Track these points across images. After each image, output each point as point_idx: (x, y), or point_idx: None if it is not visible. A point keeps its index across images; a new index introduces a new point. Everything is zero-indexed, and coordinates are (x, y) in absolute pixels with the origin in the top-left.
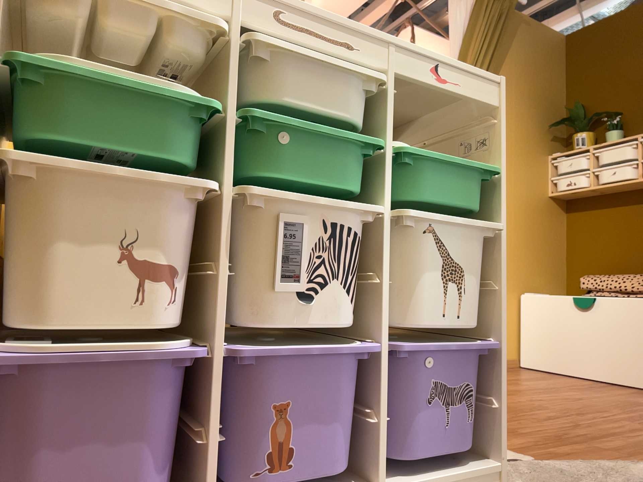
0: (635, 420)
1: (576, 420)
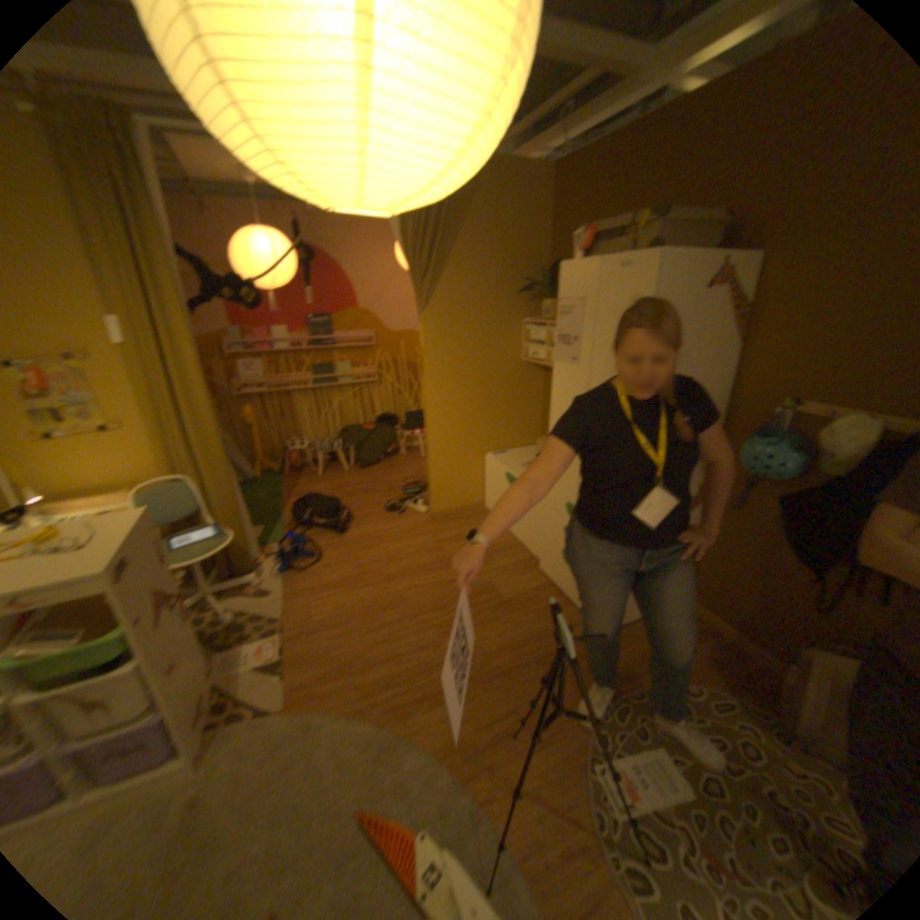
0: (440, 636)
1: (391, 639)
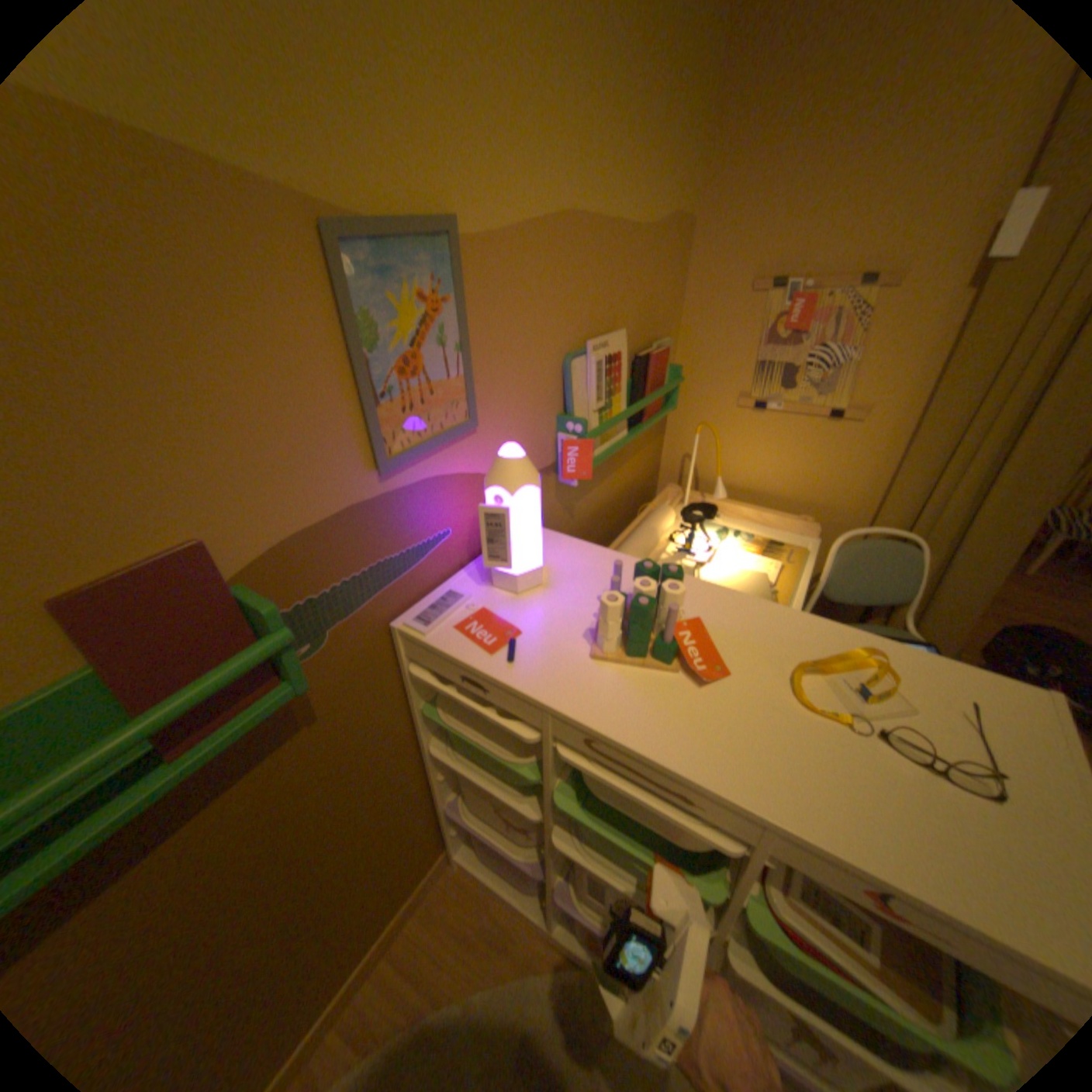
0: None
1: None
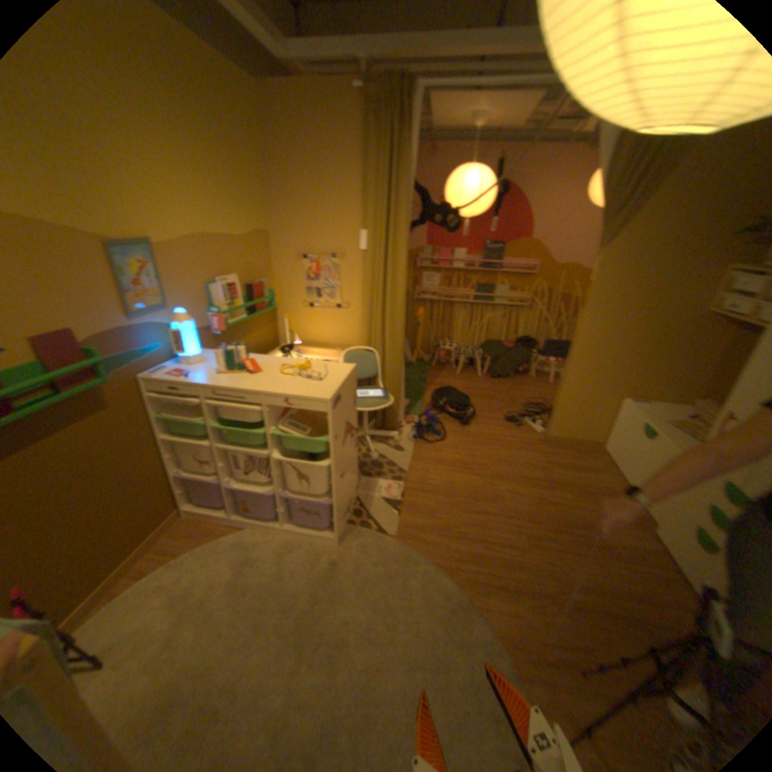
0: (530, 544)
1: (487, 525)
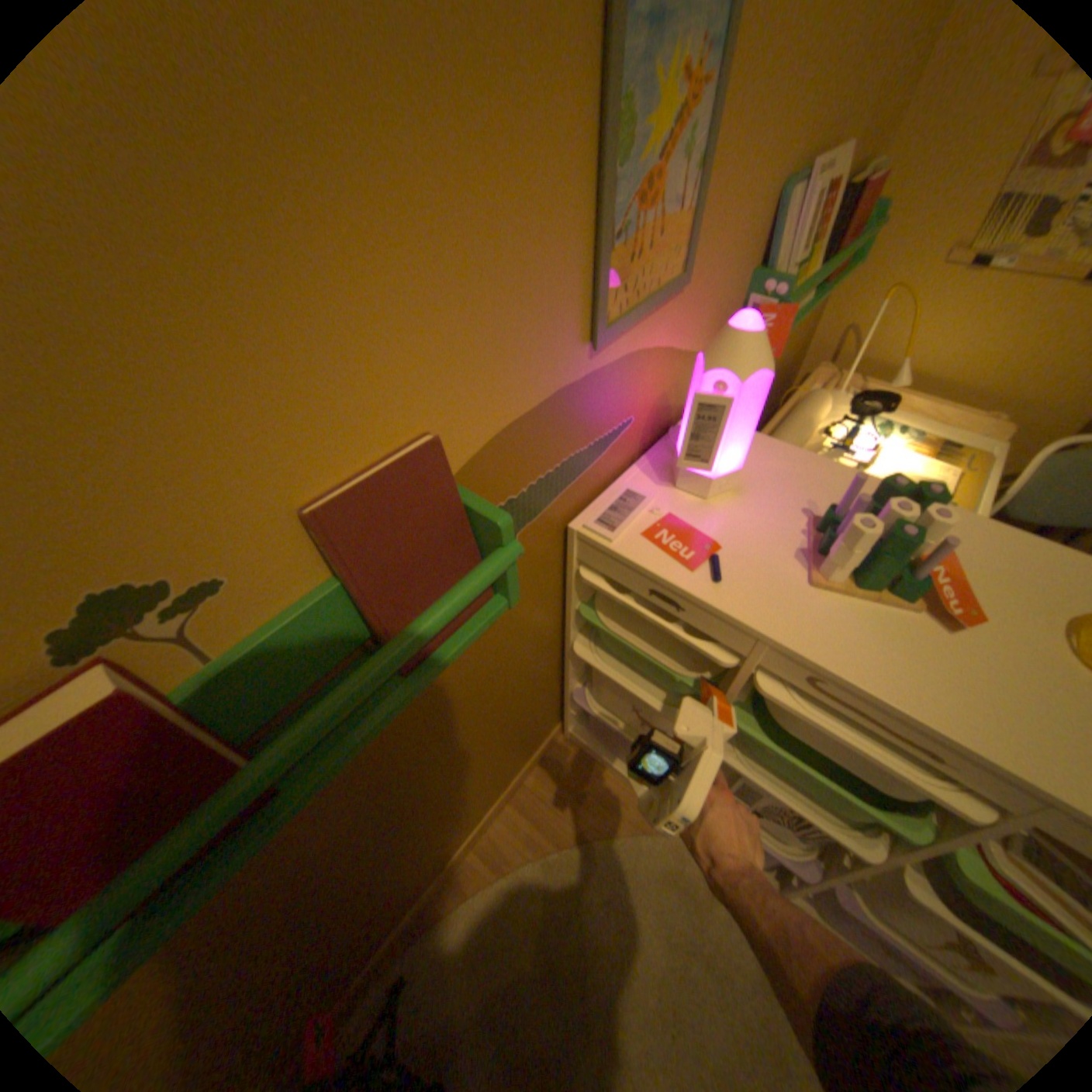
0: None
1: None
